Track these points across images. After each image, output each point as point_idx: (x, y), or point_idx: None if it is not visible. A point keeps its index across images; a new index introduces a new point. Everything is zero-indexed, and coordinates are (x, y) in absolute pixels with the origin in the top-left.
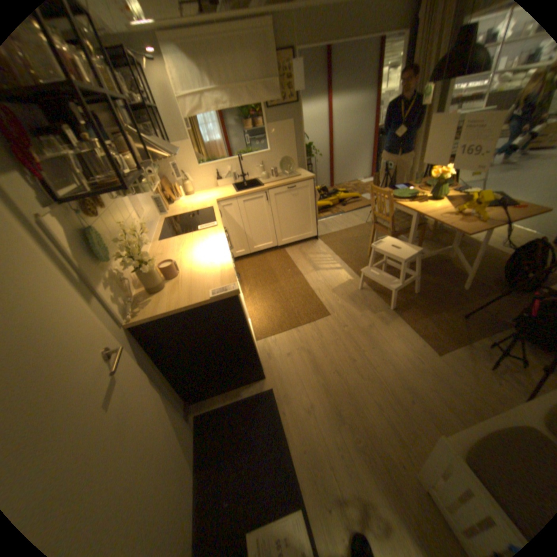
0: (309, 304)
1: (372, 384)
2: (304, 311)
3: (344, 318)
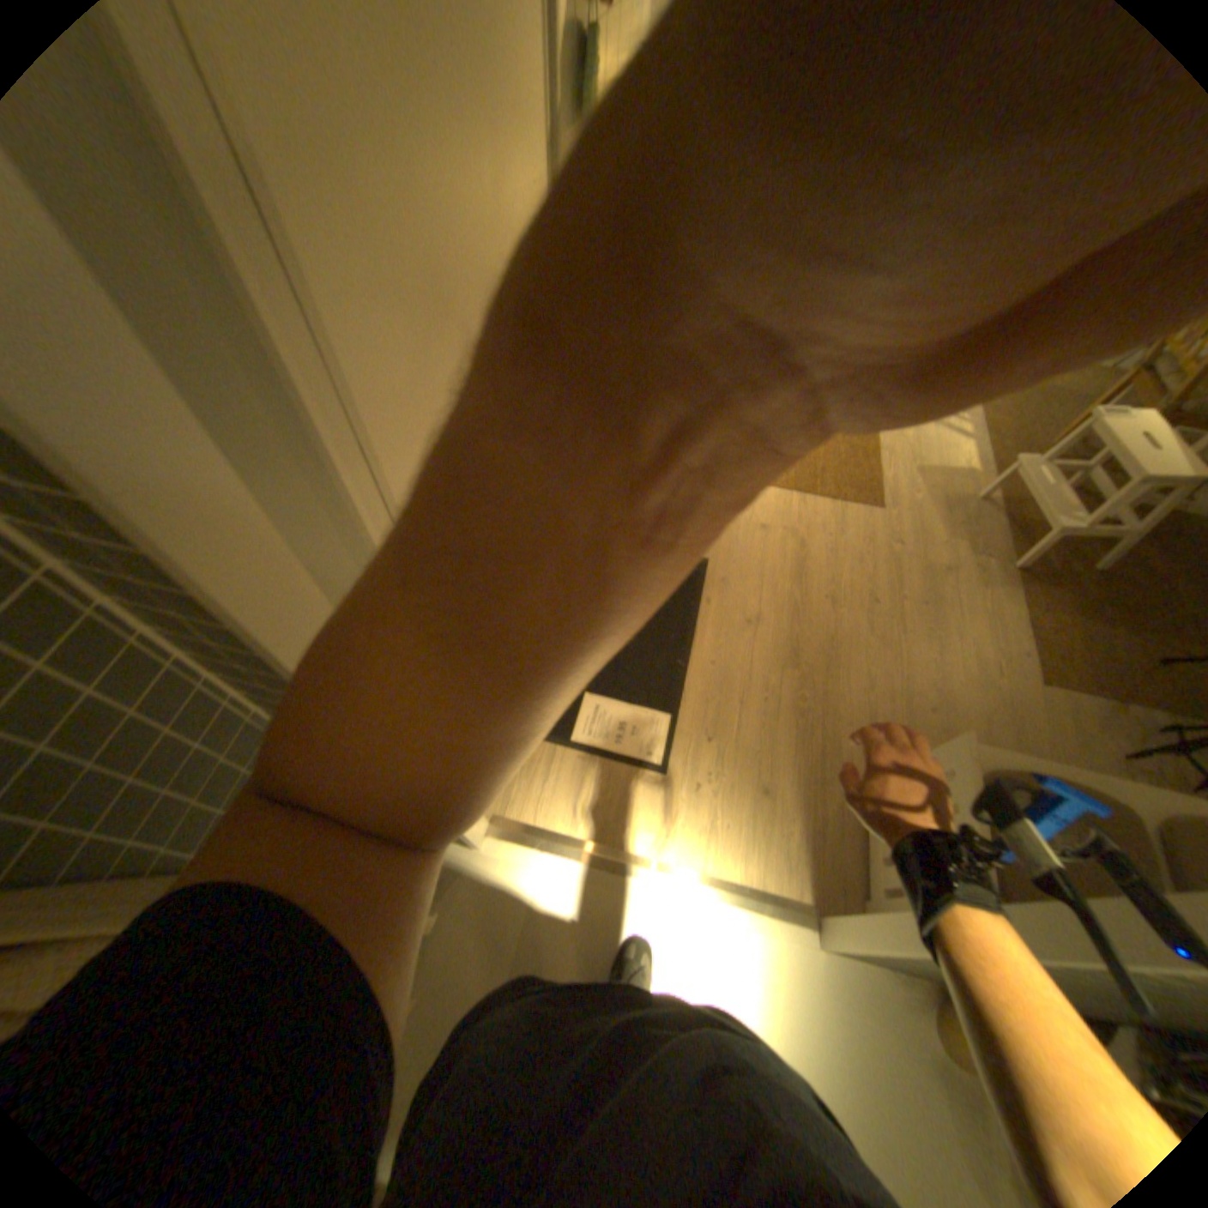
0: (855, 468)
1: (884, 649)
2: (837, 475)
3: (908, 529)
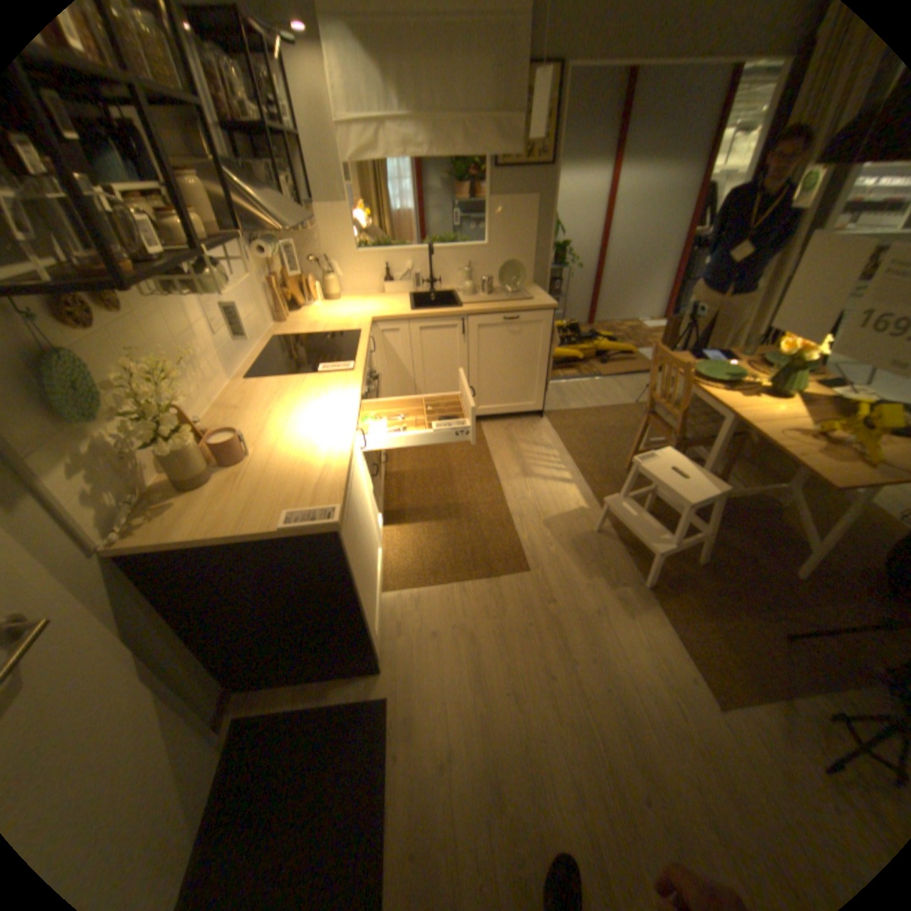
0: (496, 541)
1: (576, 738)
2: (483, 553)
3: (553, 585)
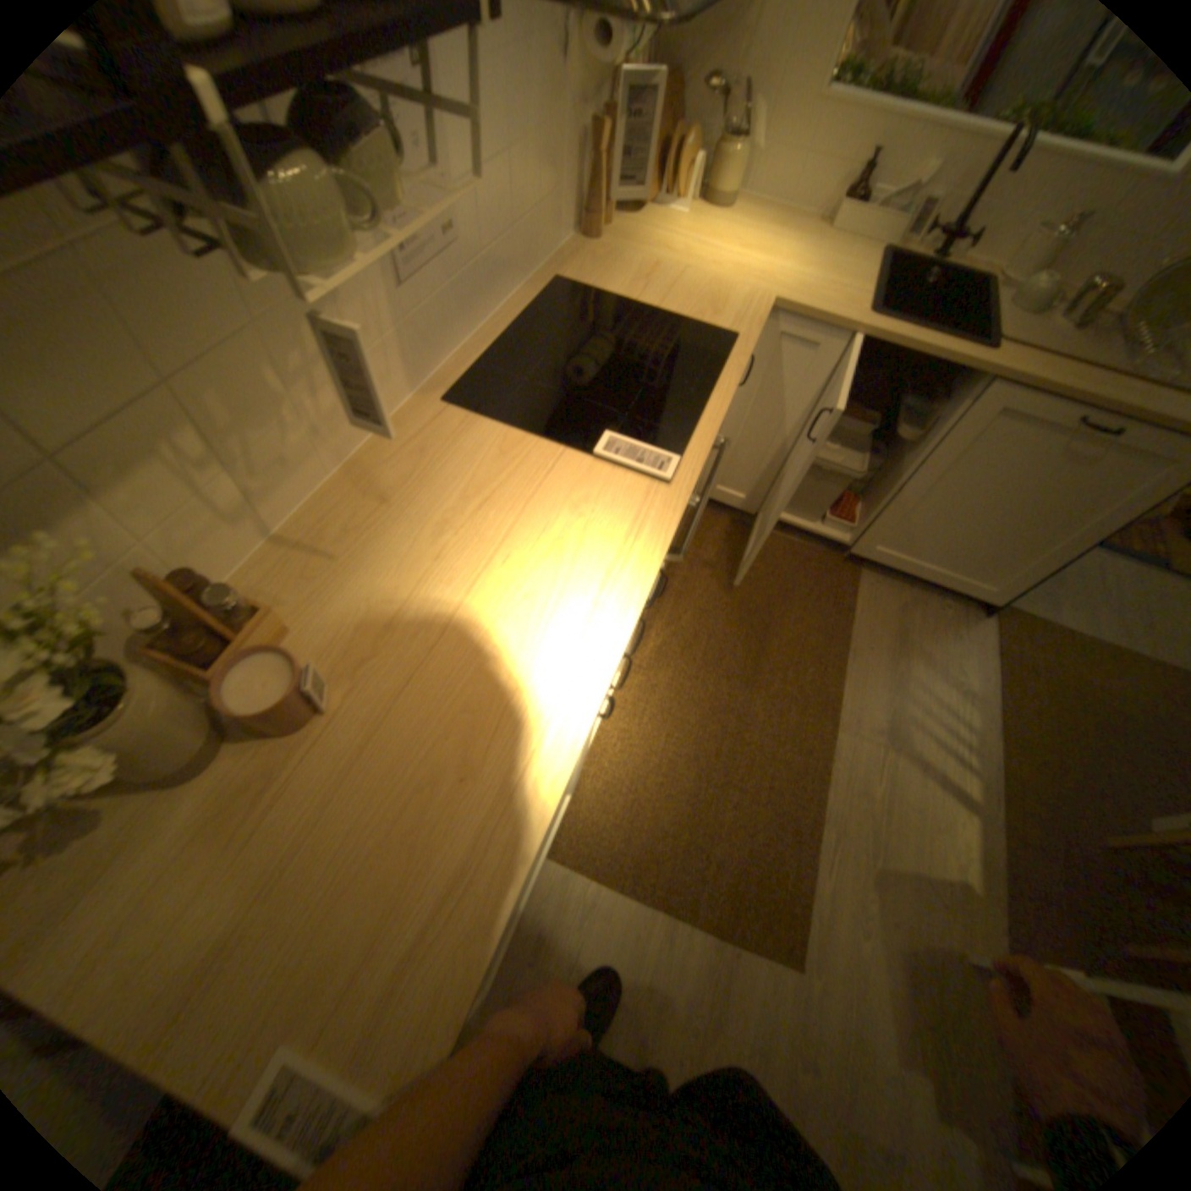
0: (772, 869)
1: None
2: (738, 883)
3: (832, 1039)
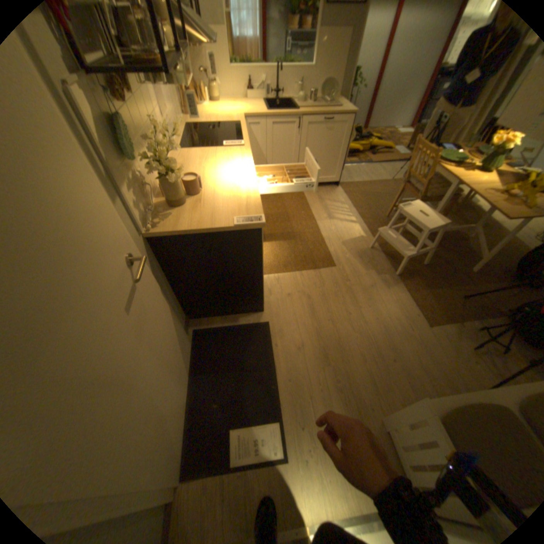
0: (317, 251)
1: (362, 337)
2: (311, 257)
3: (349, 273)
